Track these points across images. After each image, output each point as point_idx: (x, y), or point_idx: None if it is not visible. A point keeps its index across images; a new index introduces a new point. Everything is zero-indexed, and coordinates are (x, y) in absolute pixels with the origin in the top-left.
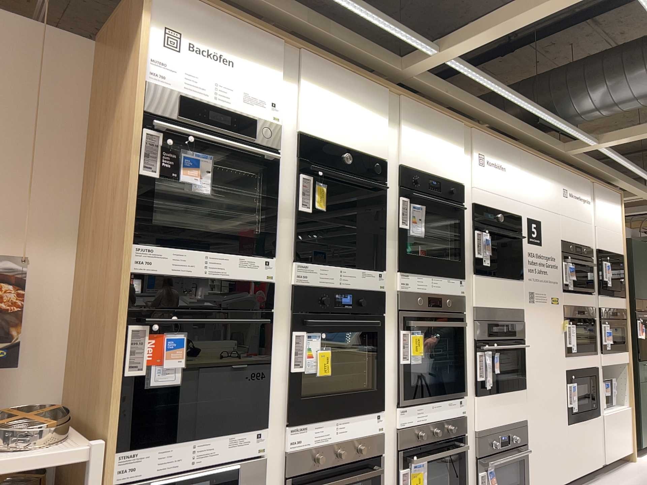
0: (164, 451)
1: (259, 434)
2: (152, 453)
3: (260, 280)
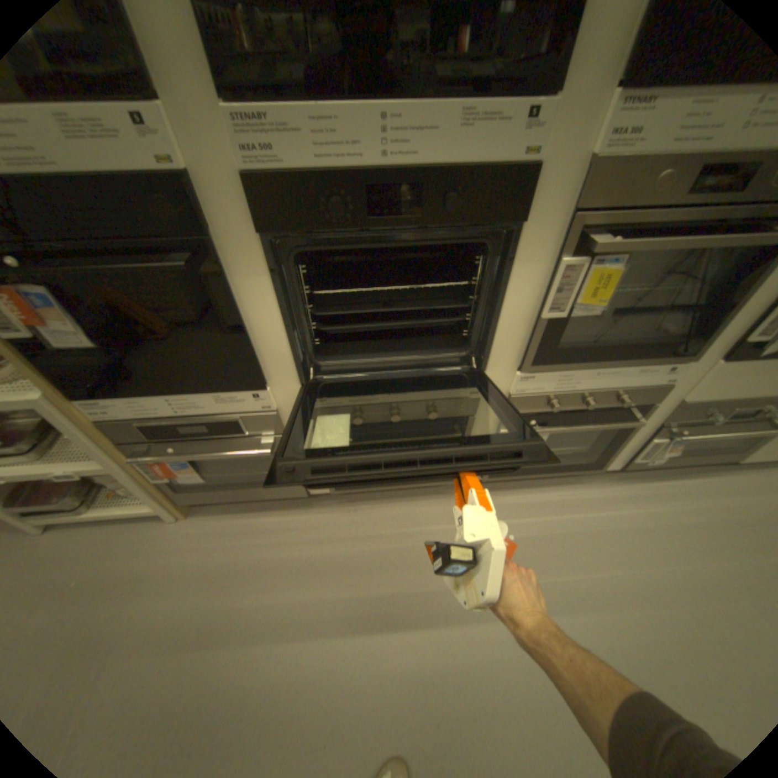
0: (124, 409)
1: (253, 401)
2: (109, 410)
3: (145, 169)
